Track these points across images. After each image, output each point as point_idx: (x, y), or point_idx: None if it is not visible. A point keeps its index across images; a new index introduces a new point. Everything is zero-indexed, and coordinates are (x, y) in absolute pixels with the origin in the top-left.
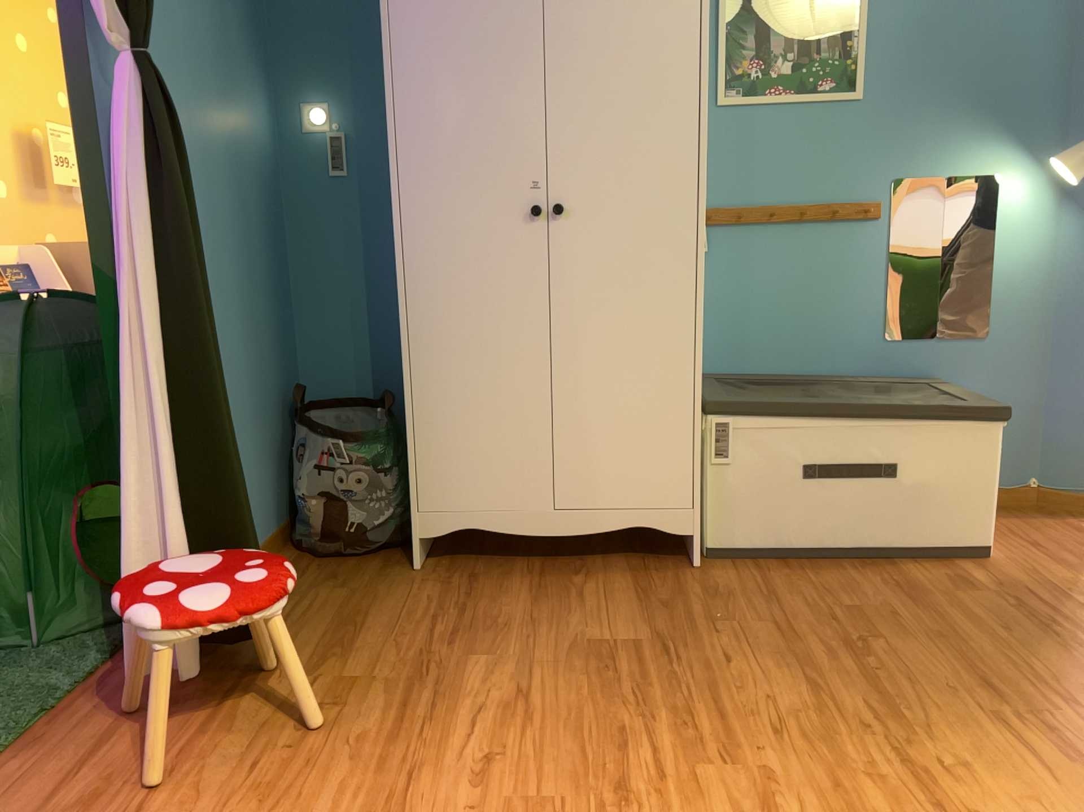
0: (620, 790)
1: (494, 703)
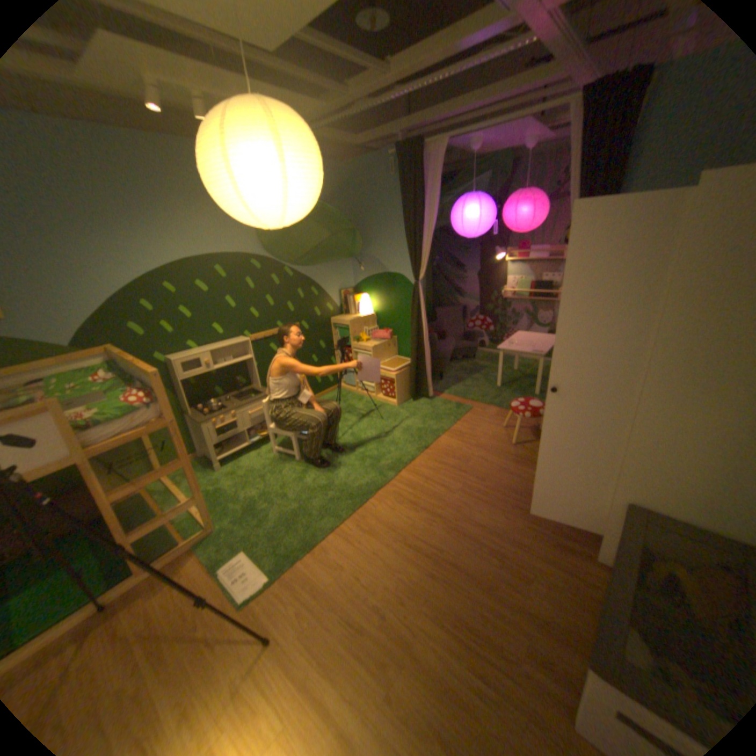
0: (463, 475)
1: (508, 471)
